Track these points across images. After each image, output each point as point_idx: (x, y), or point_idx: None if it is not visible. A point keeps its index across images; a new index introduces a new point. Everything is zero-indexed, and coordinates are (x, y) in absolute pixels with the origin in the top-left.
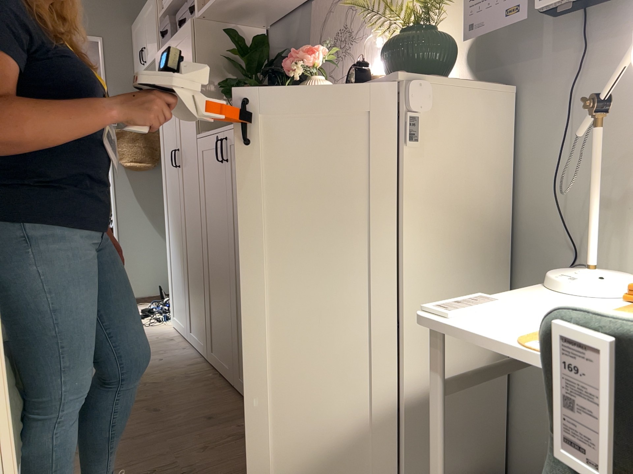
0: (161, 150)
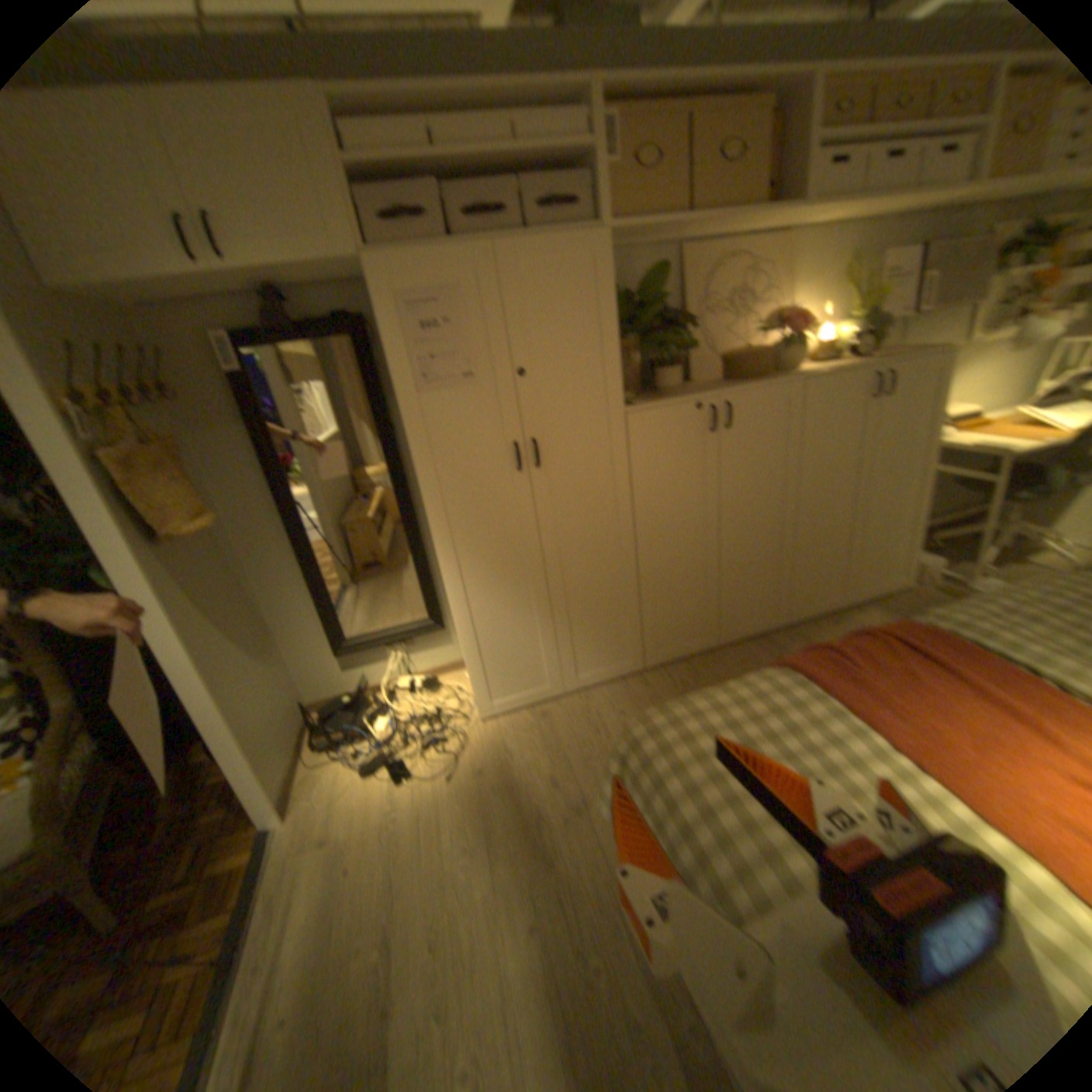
0: (421, 458)
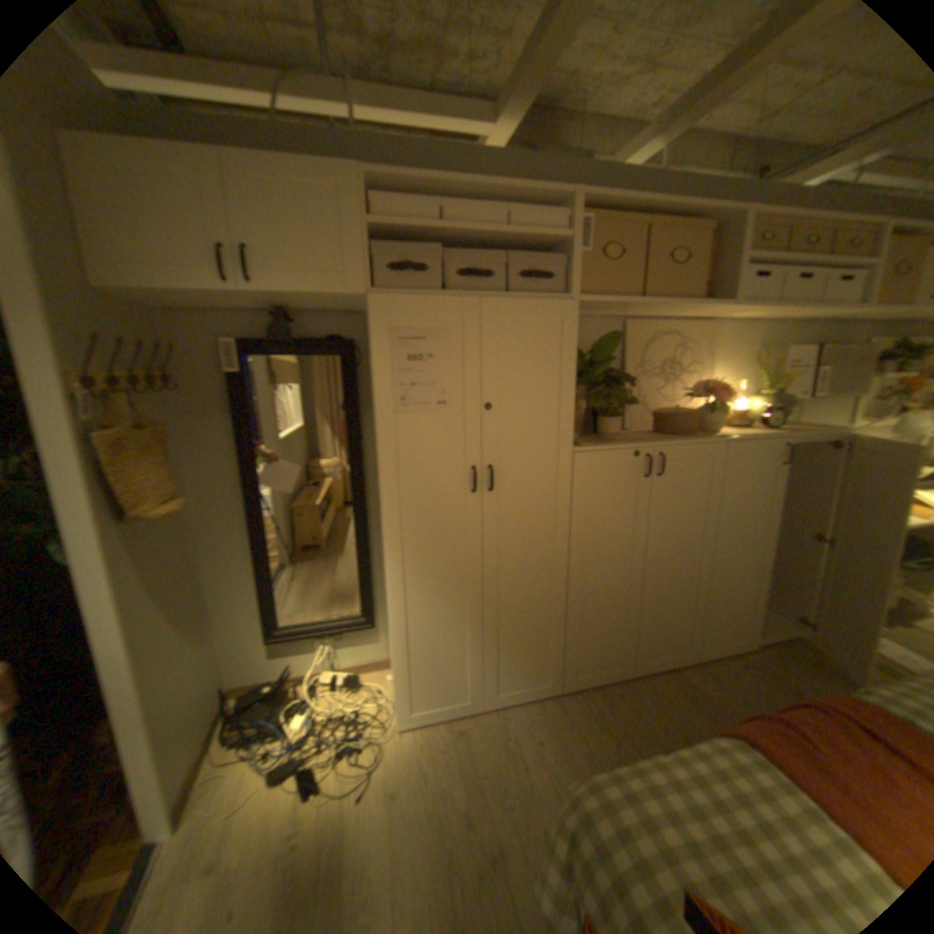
0: (385, 470)
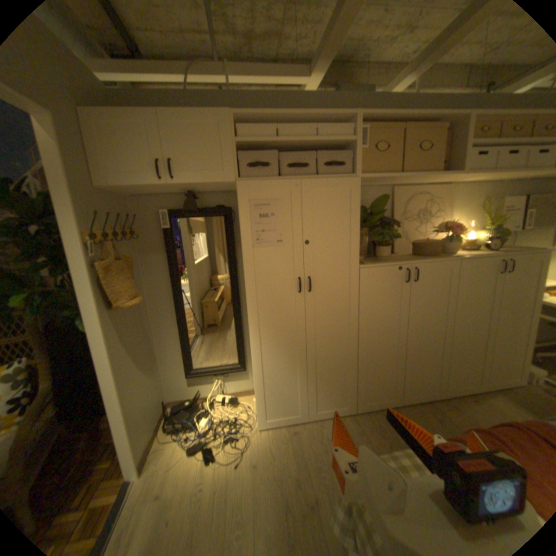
0: (249, 280)
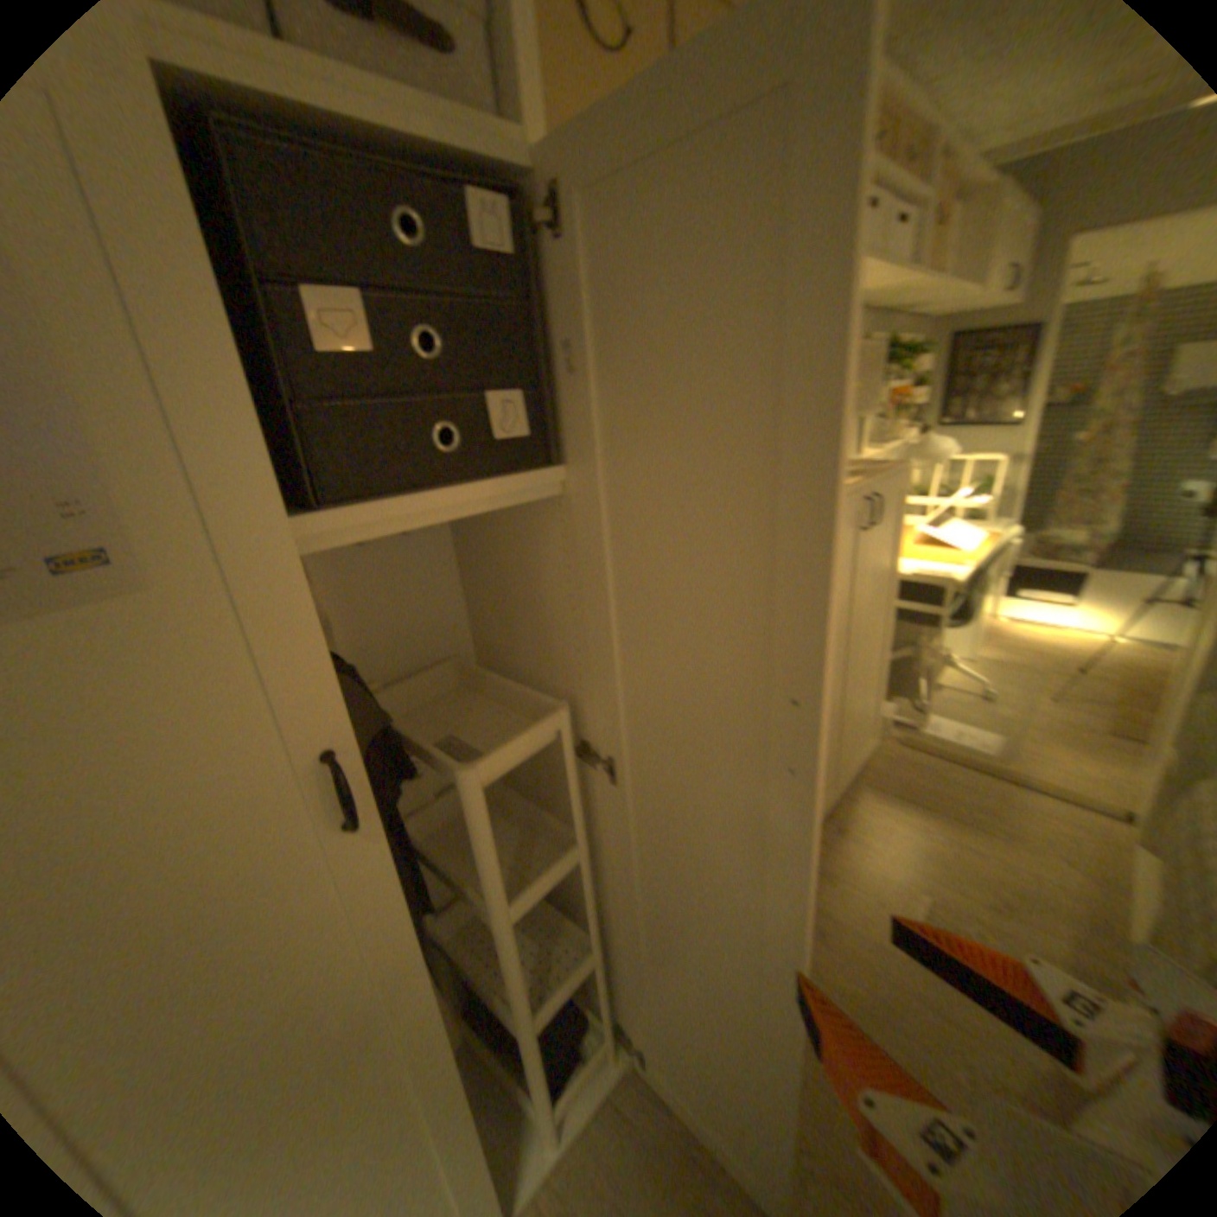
0: None
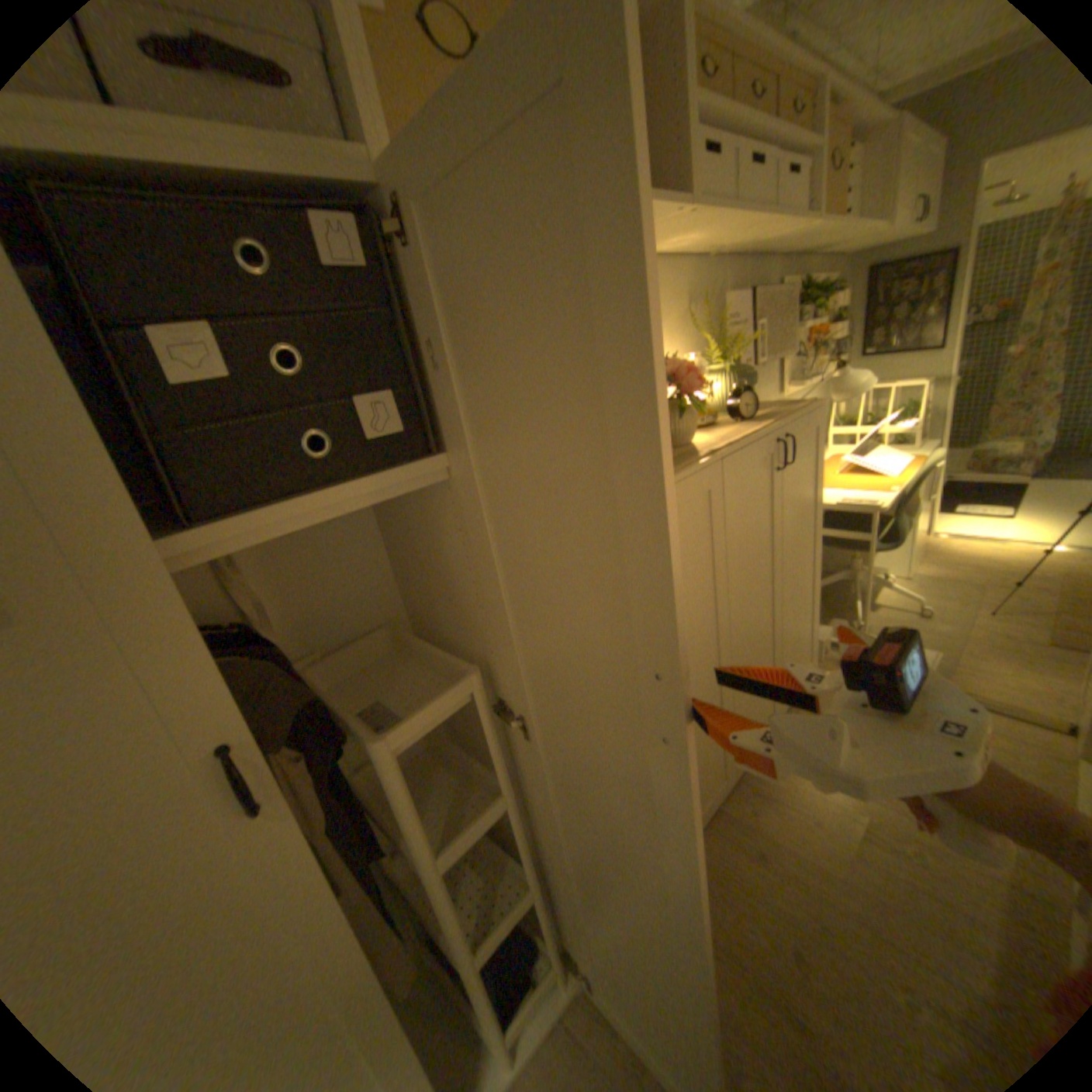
0: None
